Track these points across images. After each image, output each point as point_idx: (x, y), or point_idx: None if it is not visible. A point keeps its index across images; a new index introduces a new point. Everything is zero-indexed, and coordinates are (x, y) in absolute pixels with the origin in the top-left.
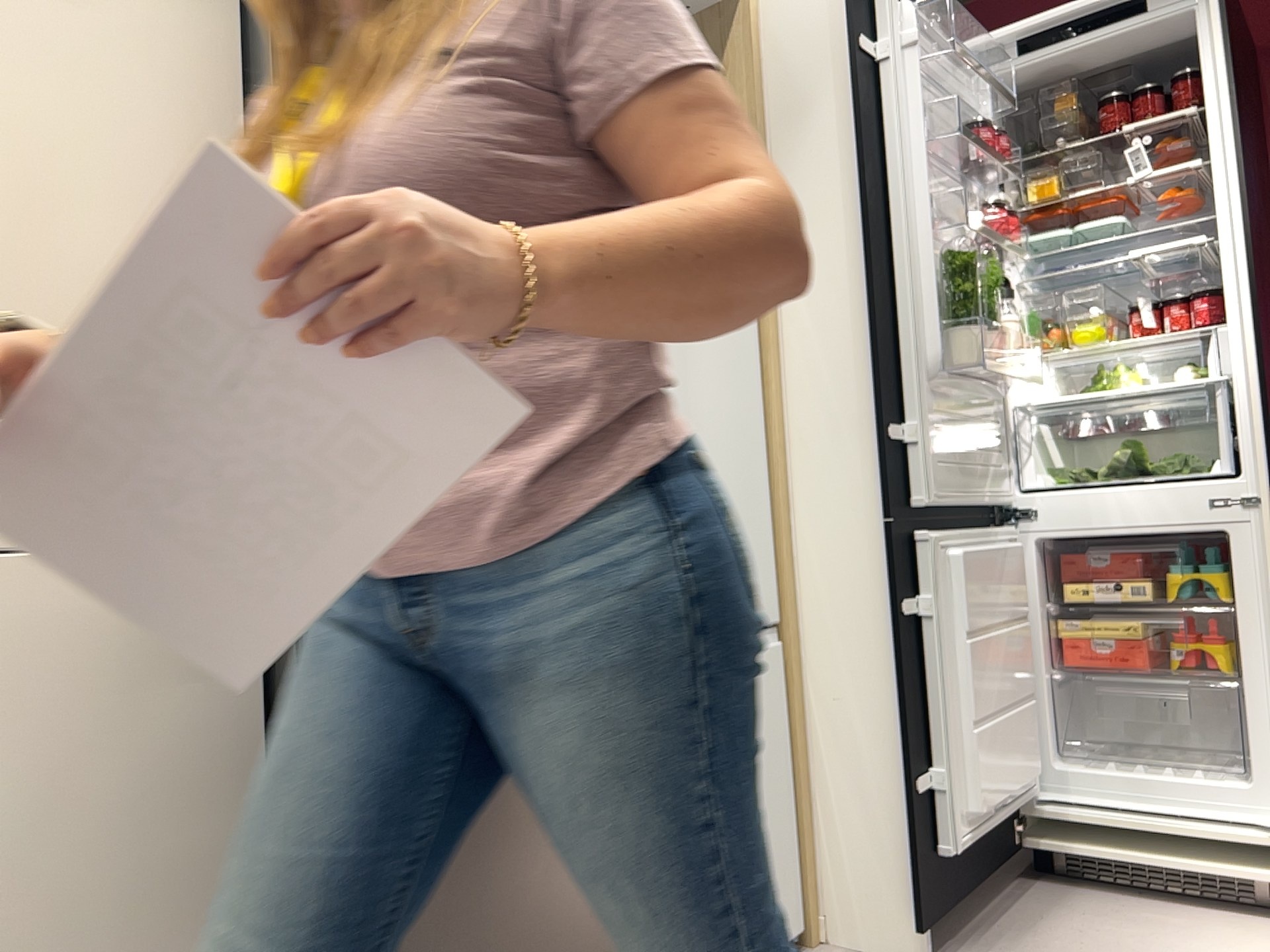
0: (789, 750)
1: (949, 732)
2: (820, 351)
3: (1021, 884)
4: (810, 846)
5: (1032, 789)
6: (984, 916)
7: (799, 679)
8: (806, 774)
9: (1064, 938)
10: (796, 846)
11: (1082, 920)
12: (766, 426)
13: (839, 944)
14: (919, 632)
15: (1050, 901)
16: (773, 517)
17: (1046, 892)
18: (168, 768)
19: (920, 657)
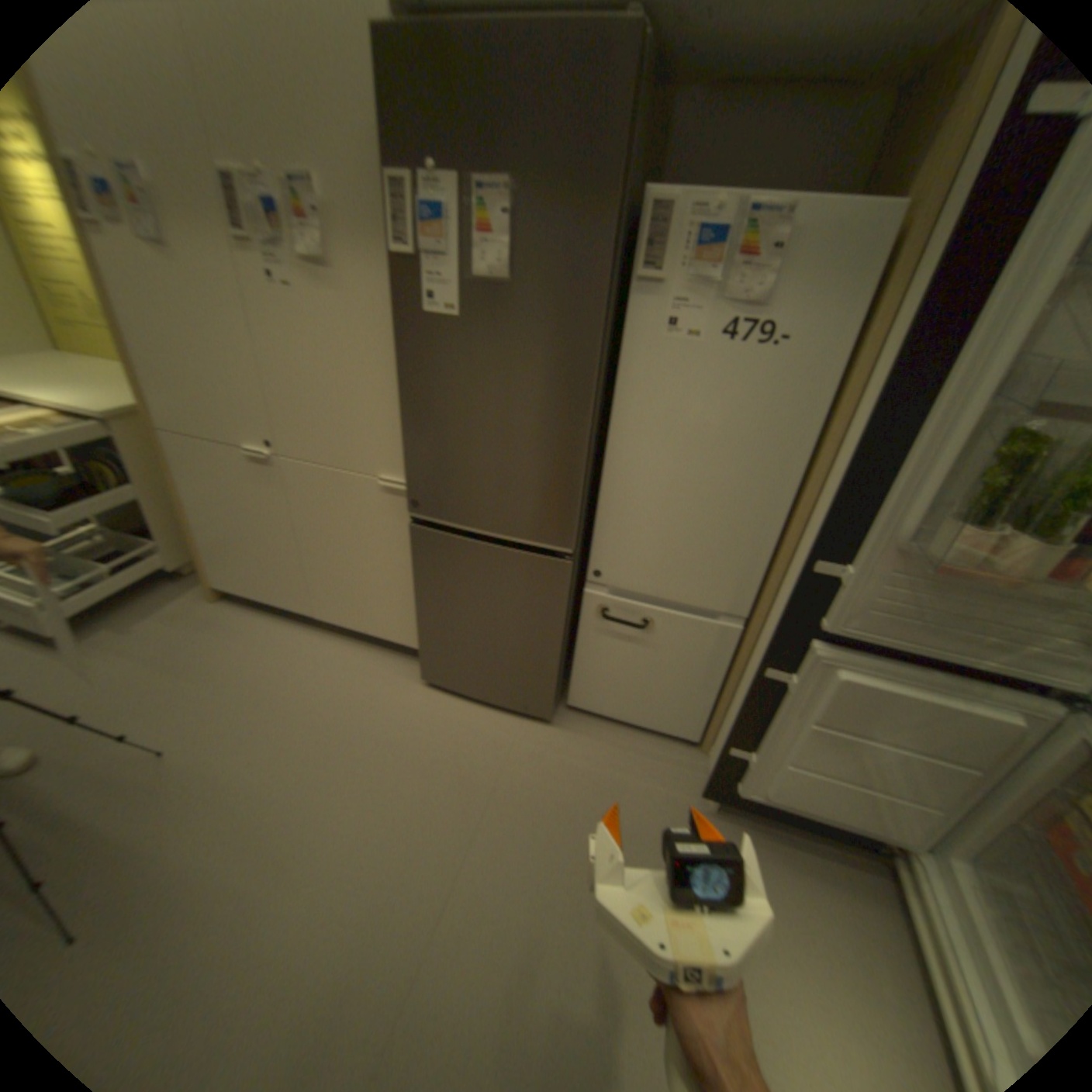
0: (728, 674)
1: (767, 749)
2: (846, 466)
3: (871, 866)
4: (718, 718)
5: (900, 843)
6: (798, 840)
7: (746, 650)
8: (729, 691)
9: (797, 893)
10: (713, 712)
11: (836, 909)
12: (800, 498)
13: (707, 762)
14: (781, 690)
15: (854, 887)
16: (776, 558)
17: (868, 885)
18: (395, 537)
19: (775, 702)
